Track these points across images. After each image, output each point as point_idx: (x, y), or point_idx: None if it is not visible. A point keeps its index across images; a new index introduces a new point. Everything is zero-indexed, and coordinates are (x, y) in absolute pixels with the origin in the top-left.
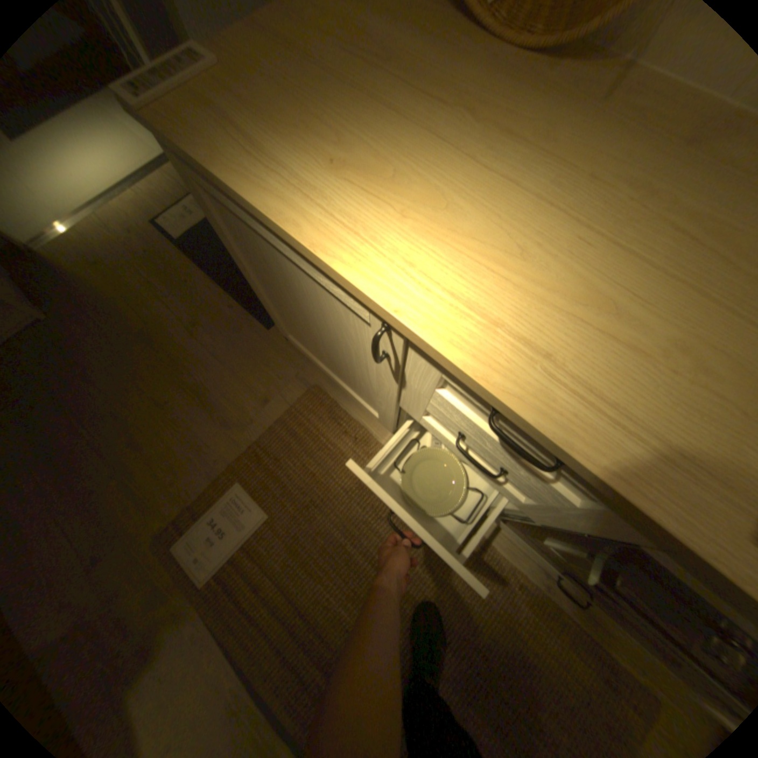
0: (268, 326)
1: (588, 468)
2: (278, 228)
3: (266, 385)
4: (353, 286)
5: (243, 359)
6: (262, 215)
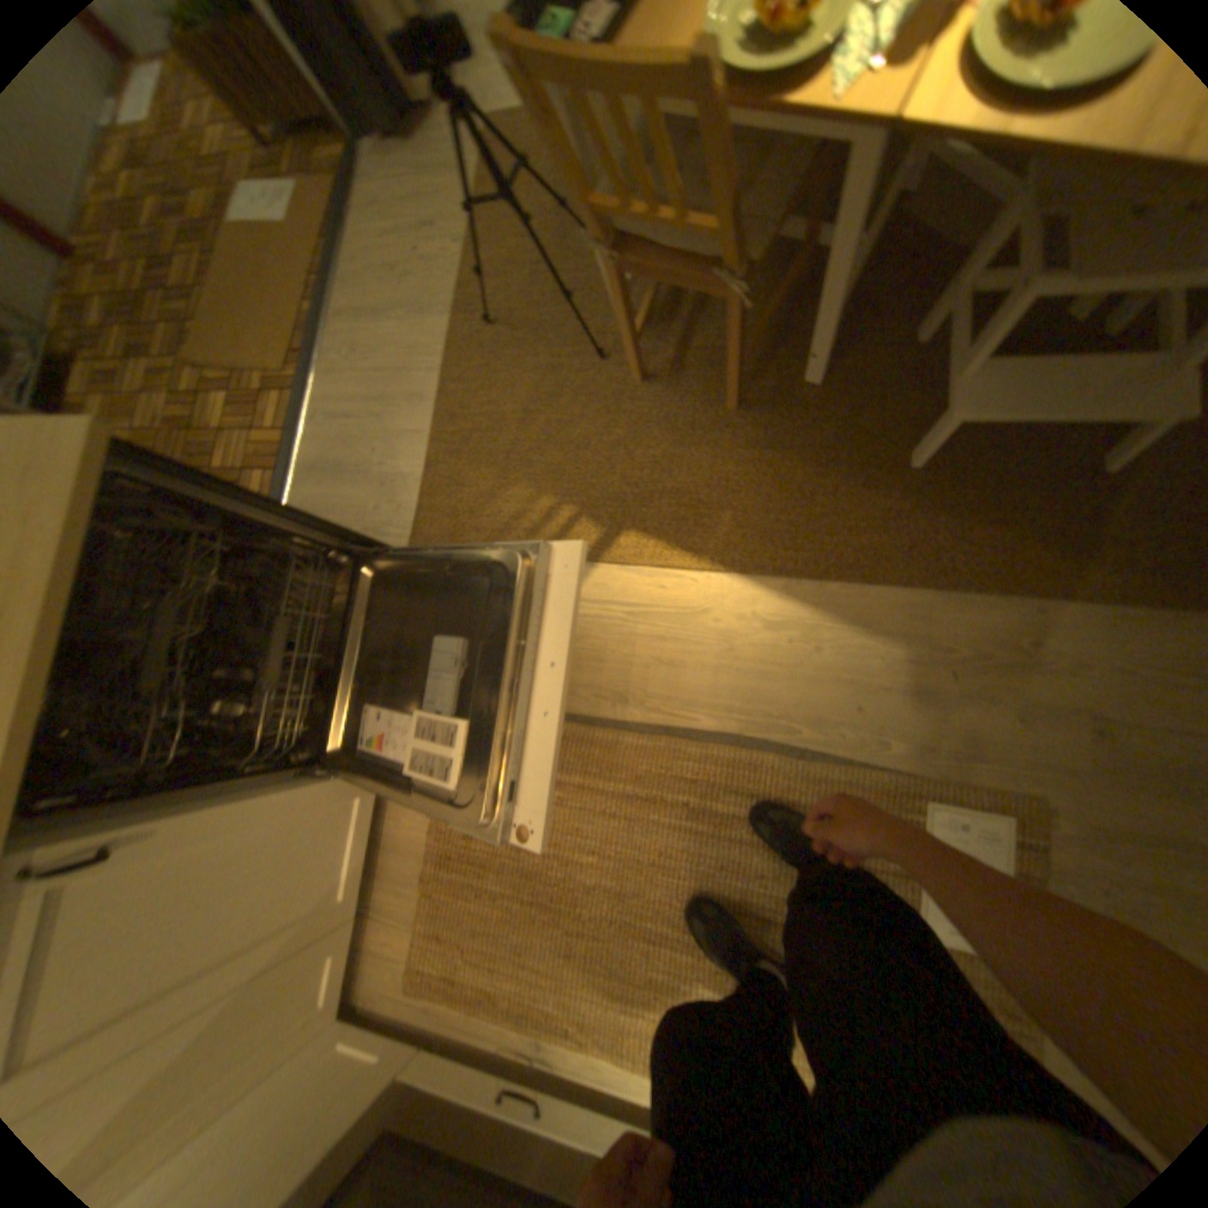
0: None
1: None
2: None
3: None
4: None
5: None
6: None
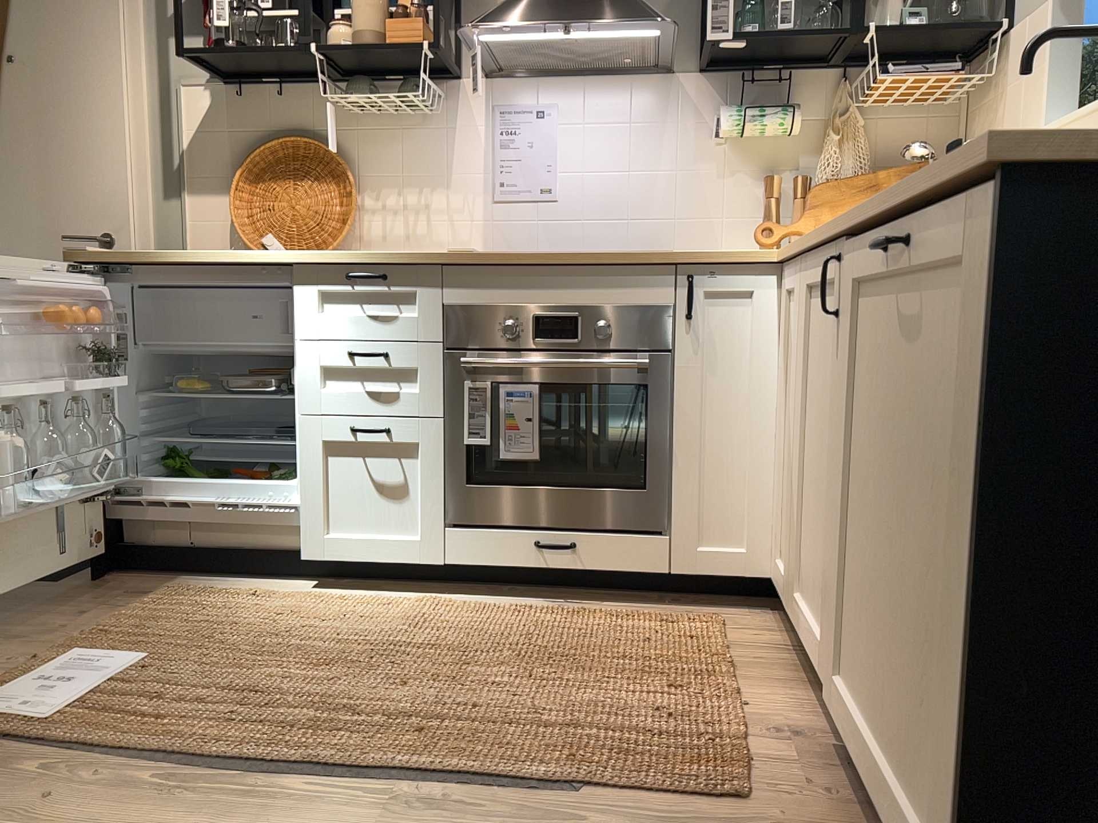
0: (56, 581)
1: (386, 265)
2: (202, 262)
3: (76, 608)
4: (256, 259)
5: (22, 604)
6: (187, 265)
